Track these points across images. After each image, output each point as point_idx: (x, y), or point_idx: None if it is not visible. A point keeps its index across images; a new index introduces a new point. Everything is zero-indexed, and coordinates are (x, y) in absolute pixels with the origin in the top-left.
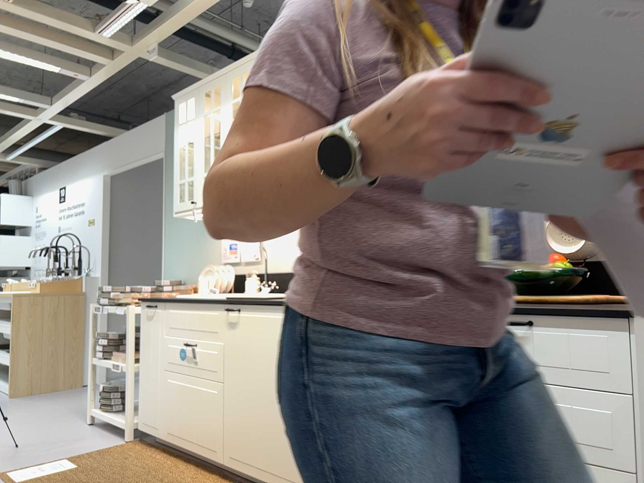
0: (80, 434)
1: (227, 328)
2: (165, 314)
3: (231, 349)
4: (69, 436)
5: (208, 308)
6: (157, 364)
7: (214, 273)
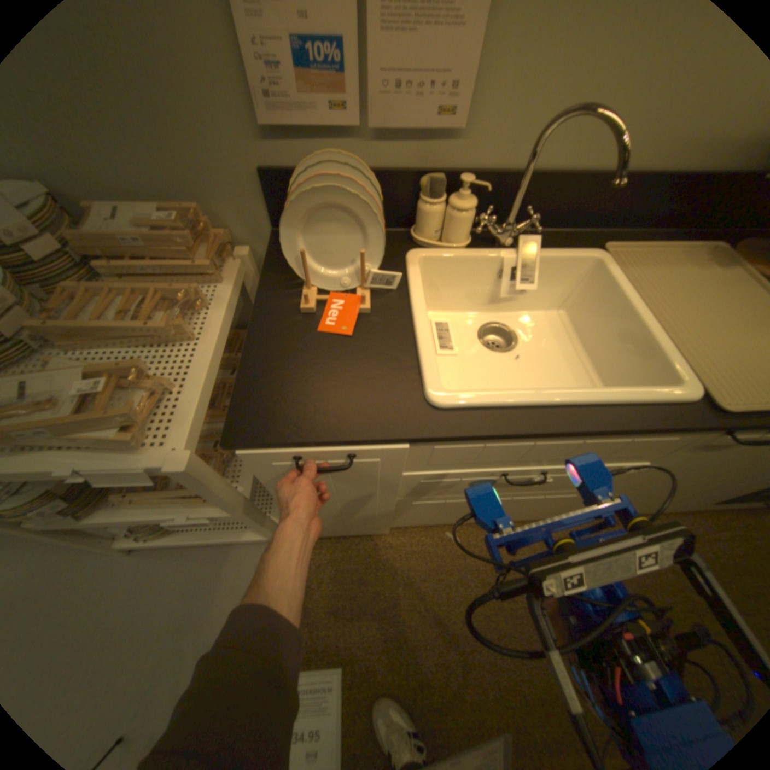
0: (164, 591)
1: (694, 452)
2: (404, 453)
3: (676, 468)
4: (158, 615)
5: (648, 435)
6: (369, 499)
7: (340, 209)
